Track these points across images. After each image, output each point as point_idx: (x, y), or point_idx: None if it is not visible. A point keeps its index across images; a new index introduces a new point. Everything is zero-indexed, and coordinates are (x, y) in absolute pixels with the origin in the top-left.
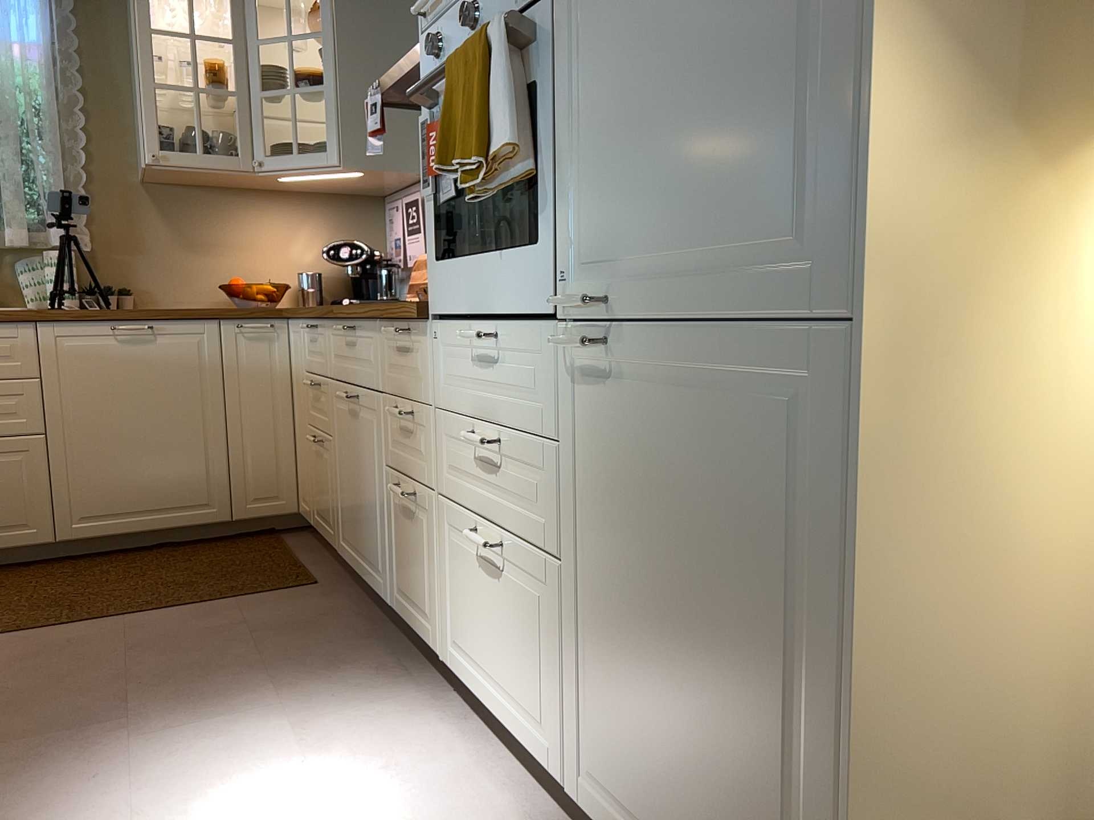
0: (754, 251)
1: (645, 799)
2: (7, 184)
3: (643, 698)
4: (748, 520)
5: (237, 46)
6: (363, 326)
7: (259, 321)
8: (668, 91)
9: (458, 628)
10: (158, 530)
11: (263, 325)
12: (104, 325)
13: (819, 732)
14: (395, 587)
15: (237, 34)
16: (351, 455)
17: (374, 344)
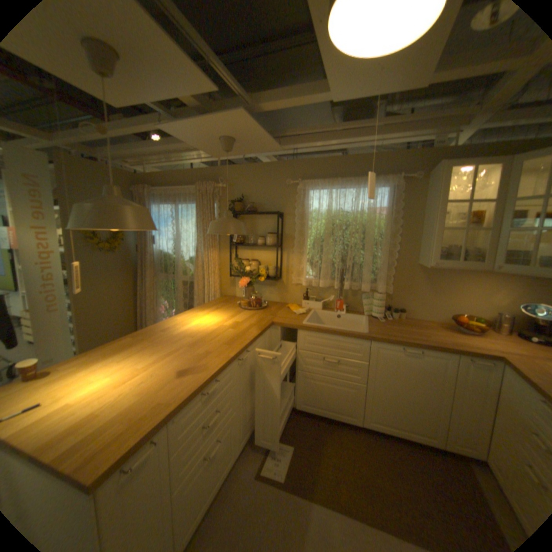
0: None
1: None
2: (365, 267)
3: None
4: None
5: (498, 202)
6: None
7: (486, 361)
8: None
9: None
10: (407, 440)
11: (489, 365)
12: (400, 347)
13: None
14: None
15: (500, 195)
16: None
17: None
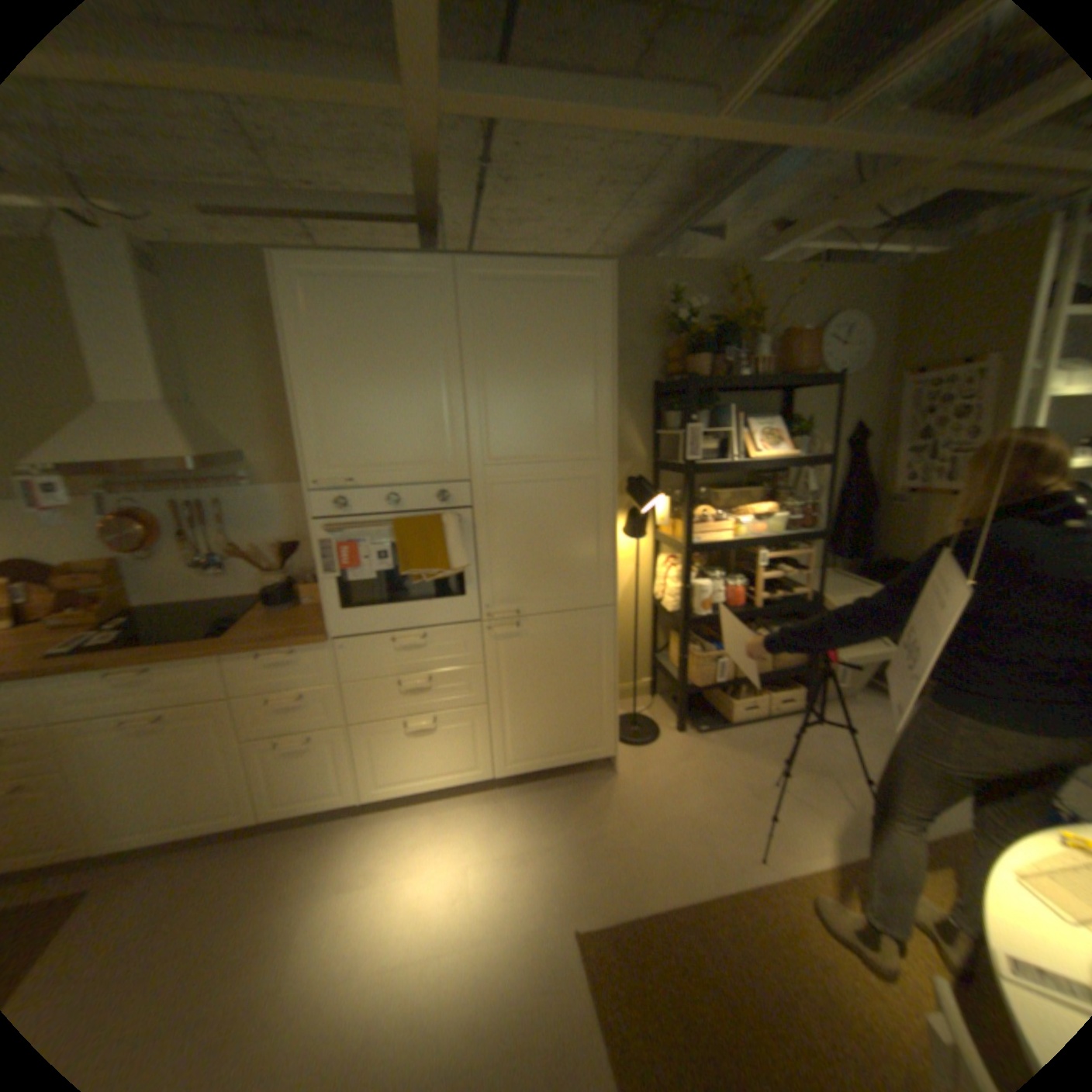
0: (578, 593)
1: (539, 748)
2: None
3: (537, 720)
4: (579, 655)
5: None
6: (175, 666)
7: None
8: (542, 553)
9: (380, 777)
10: None
11: None
12: None
13: (602, 691)
14: (268, 807)
15: None
16: (139, 765)
17: (205, 673)
